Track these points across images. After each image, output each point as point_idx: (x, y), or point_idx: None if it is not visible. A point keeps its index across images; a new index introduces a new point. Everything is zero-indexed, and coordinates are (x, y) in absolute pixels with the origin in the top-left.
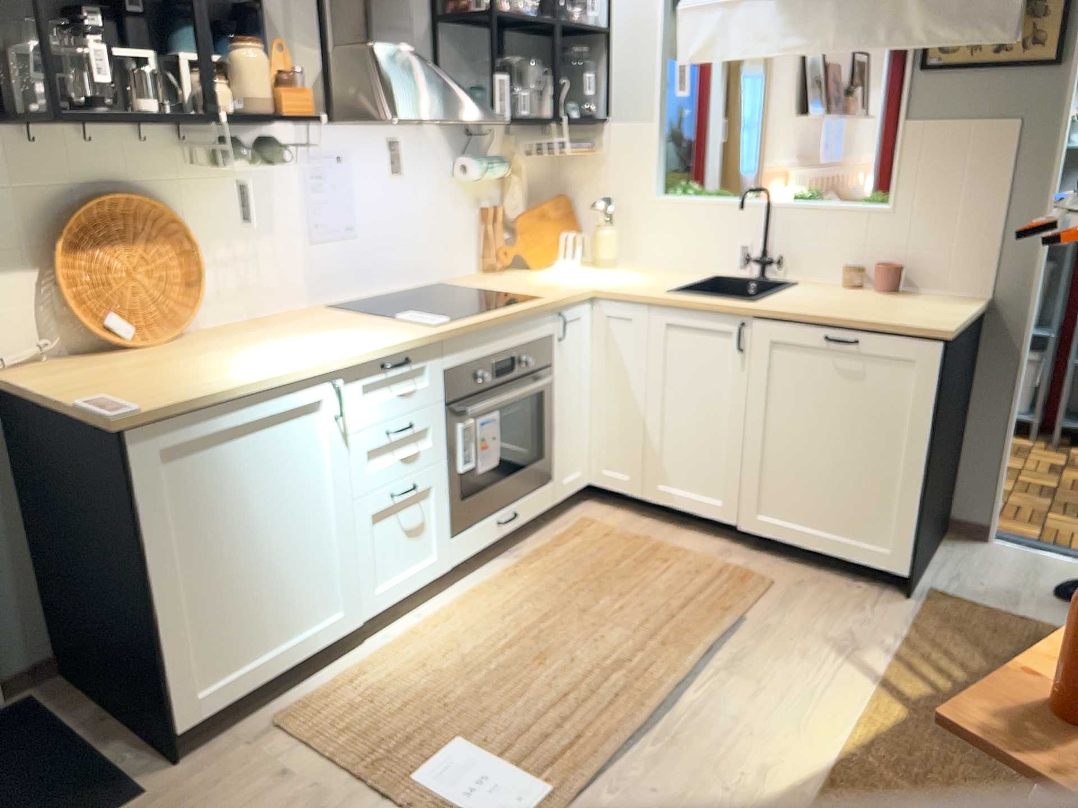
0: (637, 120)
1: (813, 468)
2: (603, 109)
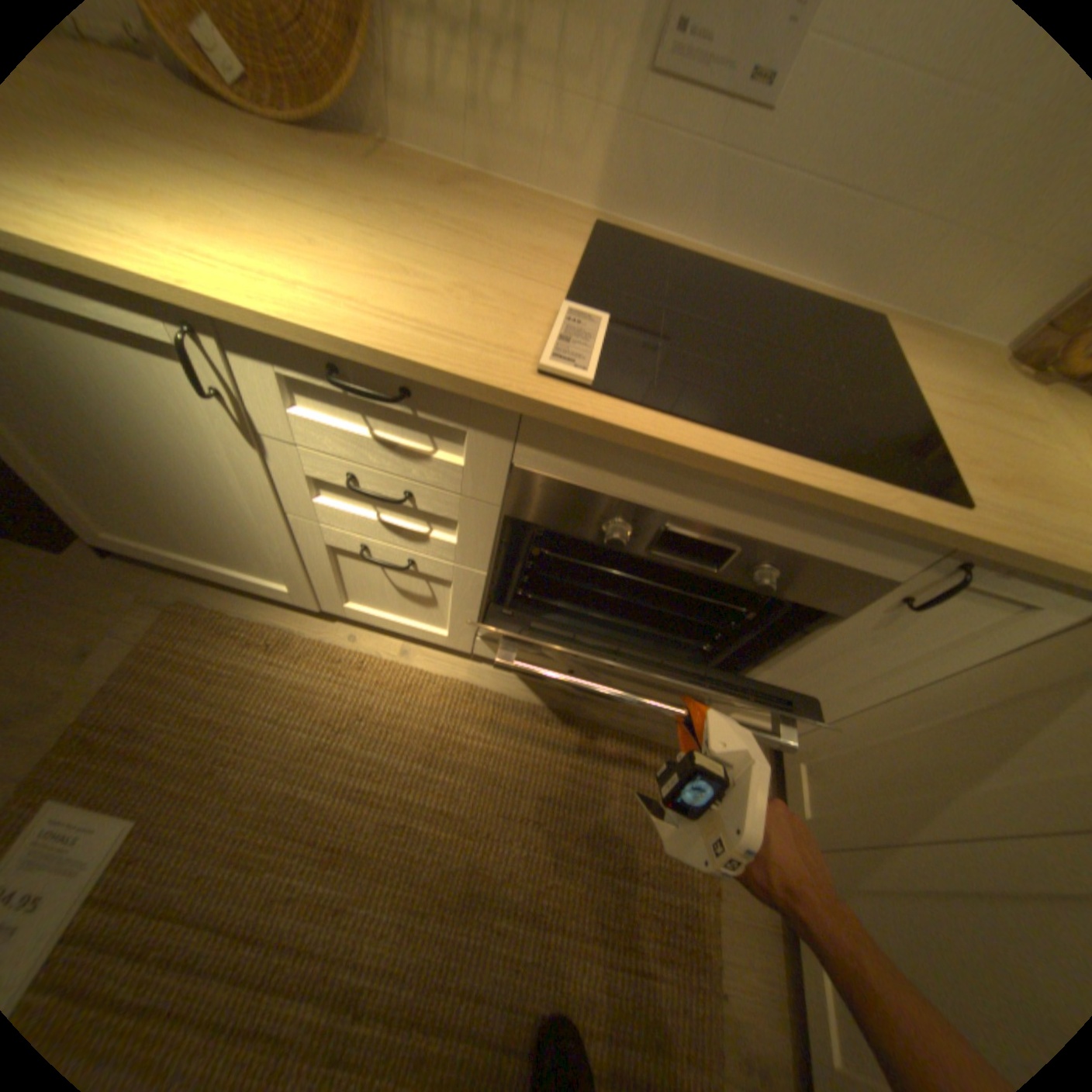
0: None
1: None
2: None
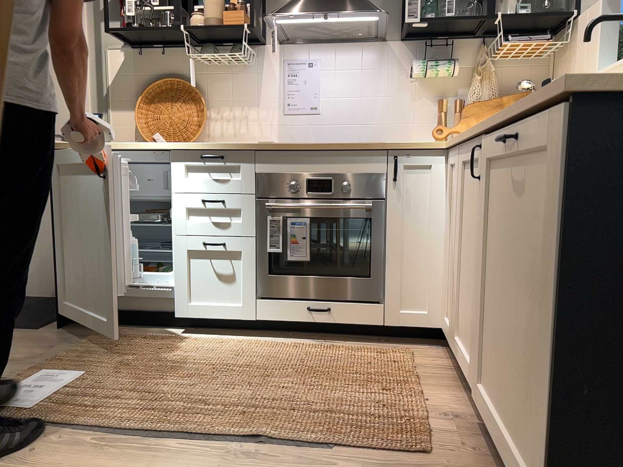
0: (591, 4)
1: (508, 329)
2: (574, 8)
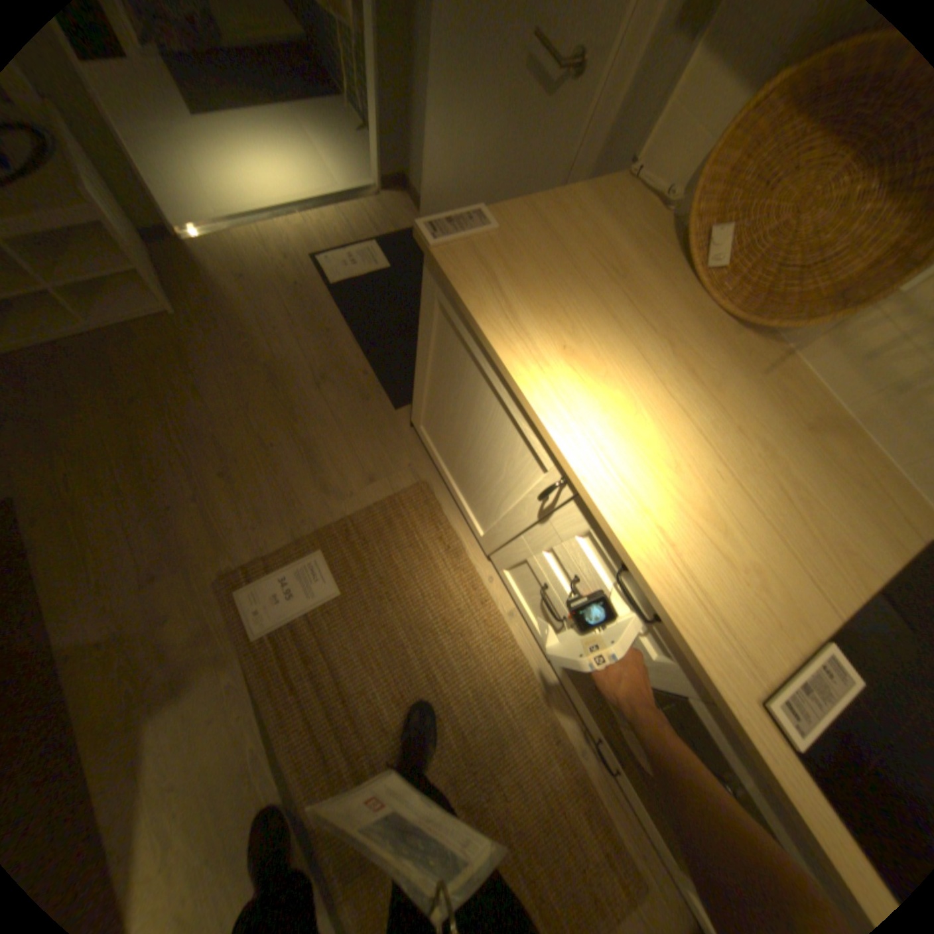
0: None
1: None
2: None
